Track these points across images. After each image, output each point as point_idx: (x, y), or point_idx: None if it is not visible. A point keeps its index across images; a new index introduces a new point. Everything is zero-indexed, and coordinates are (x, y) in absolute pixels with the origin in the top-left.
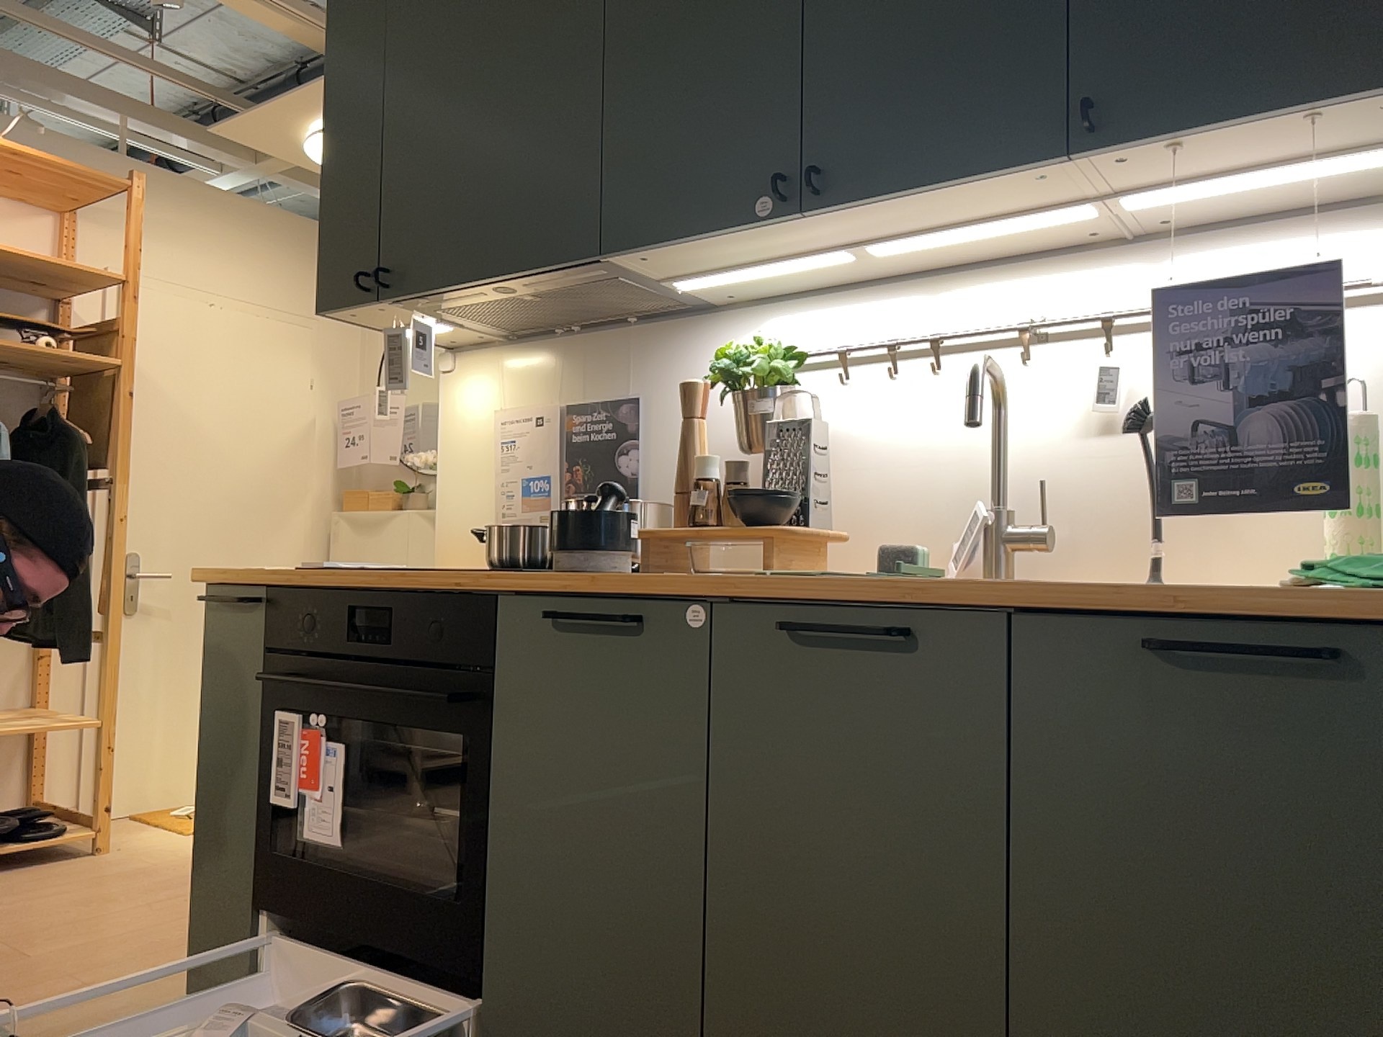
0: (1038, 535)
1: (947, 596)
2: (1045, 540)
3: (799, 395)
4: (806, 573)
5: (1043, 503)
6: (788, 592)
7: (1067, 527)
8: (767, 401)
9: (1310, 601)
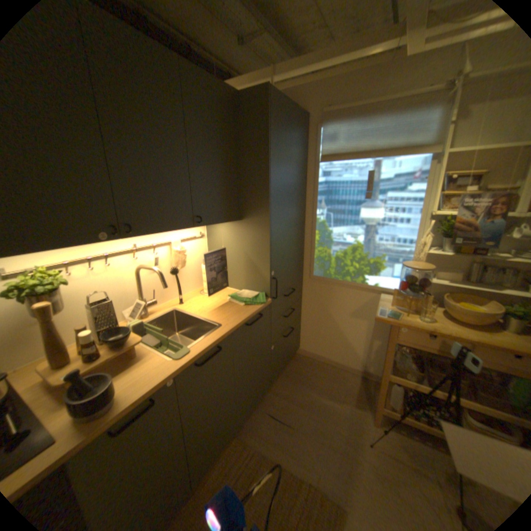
0: (155, 303)
1: (224, 336)
2: (154, 303)
3: (59, 287)
4: (188, 350)
5: (154, 295)
6: (196, 358)
7: (150, 296)
8: (57, 296)
9: (259, 310)
